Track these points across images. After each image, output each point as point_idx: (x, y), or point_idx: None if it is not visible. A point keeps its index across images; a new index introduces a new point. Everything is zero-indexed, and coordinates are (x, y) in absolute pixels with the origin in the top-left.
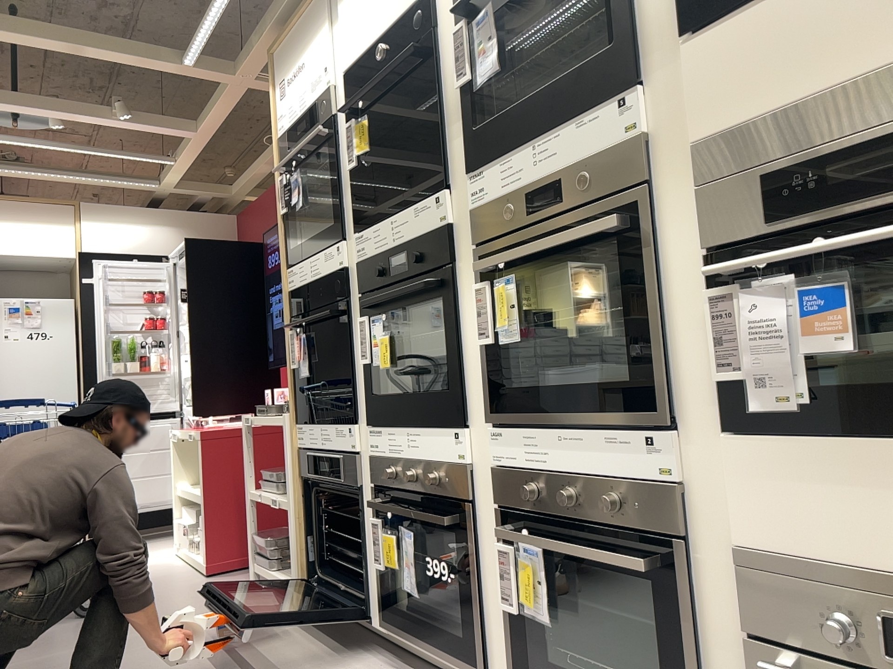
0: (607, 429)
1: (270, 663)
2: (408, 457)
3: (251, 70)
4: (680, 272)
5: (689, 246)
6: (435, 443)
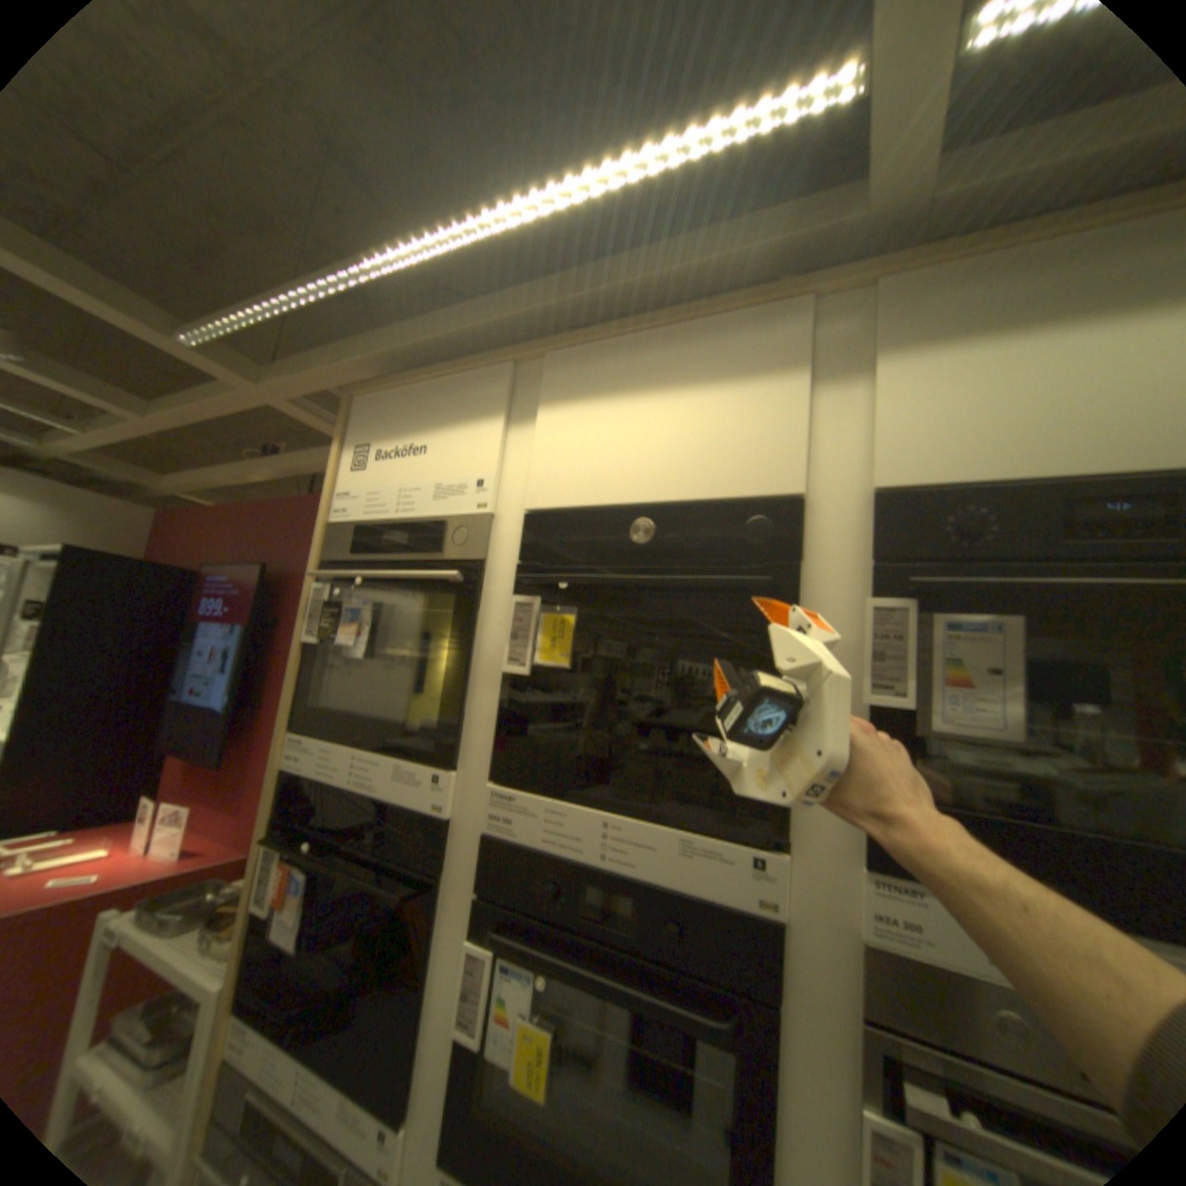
0: None
1: None
2: None
3: (291, 389)
4: None
5: None
6: None
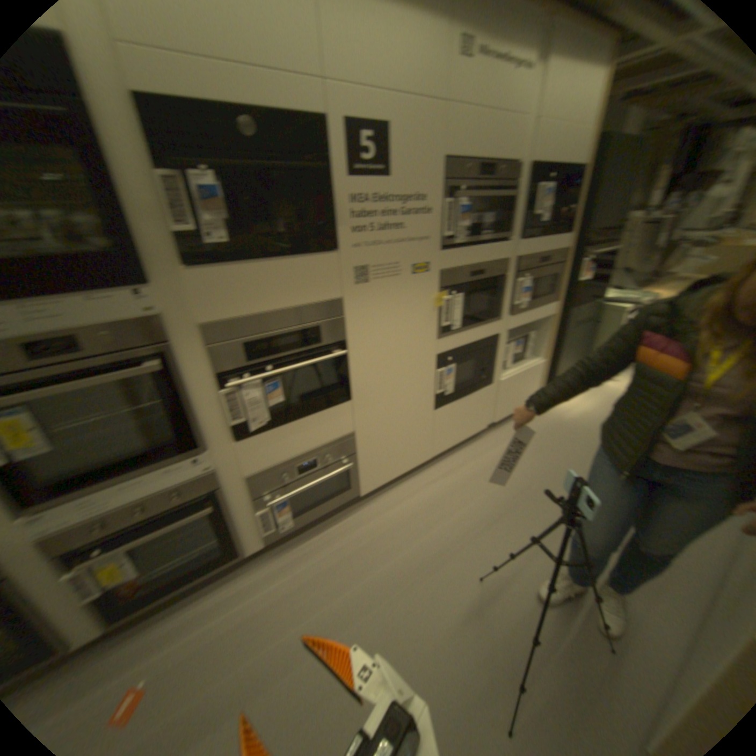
0: (156, 472)
1: None
2: None
3: None
4: (193, 387)
5: (197, 374)
6: None
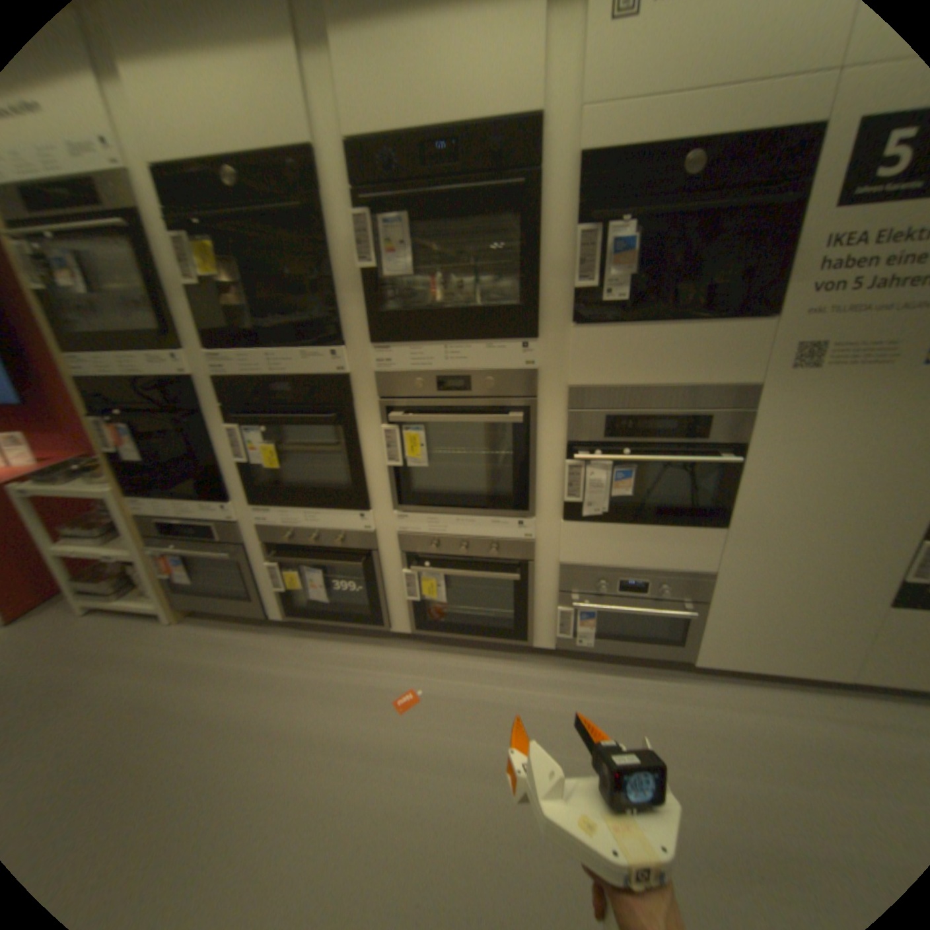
0: (491, 517)
1: (196, 680)
2: (306, 528)
3: None
4: (546, 447)
5: (554, 436)
6: (337, 519)
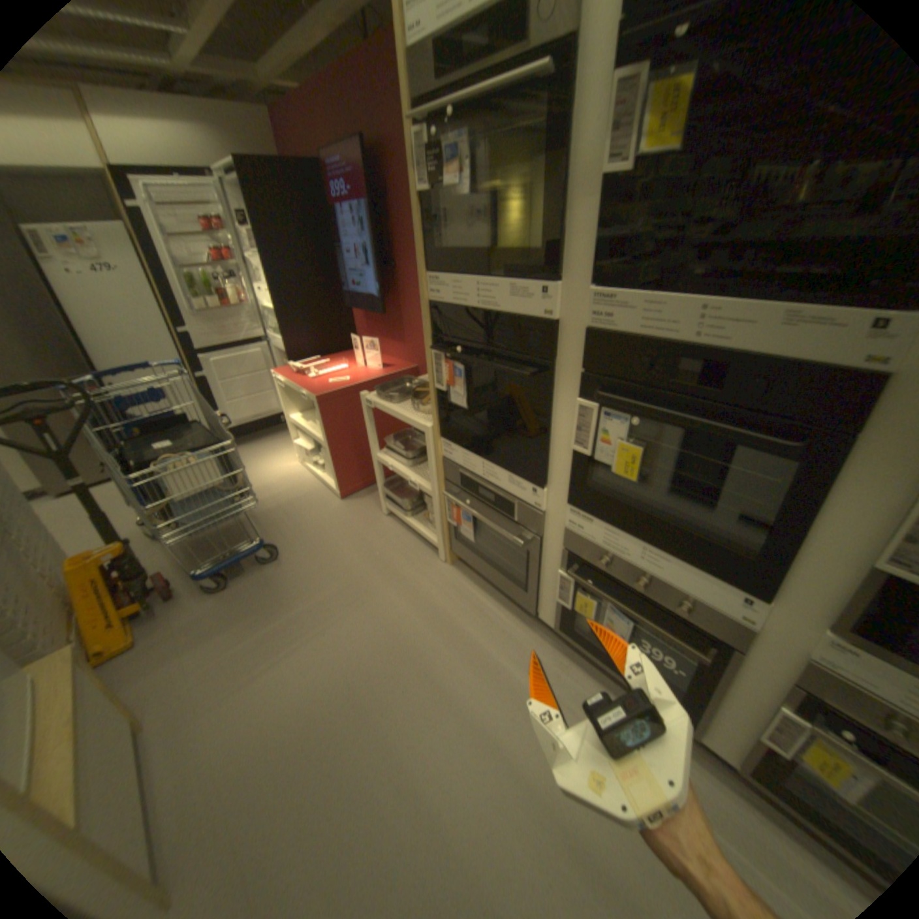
0: None
1: (461, 646)
2: (642, 565)
3: None
4: None
5: None
6: (701, 582)
